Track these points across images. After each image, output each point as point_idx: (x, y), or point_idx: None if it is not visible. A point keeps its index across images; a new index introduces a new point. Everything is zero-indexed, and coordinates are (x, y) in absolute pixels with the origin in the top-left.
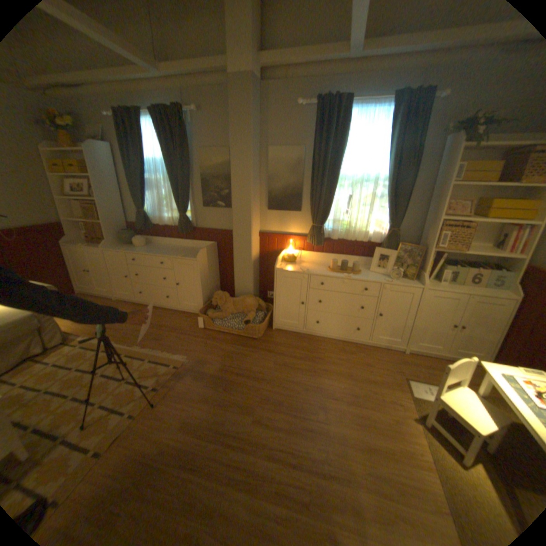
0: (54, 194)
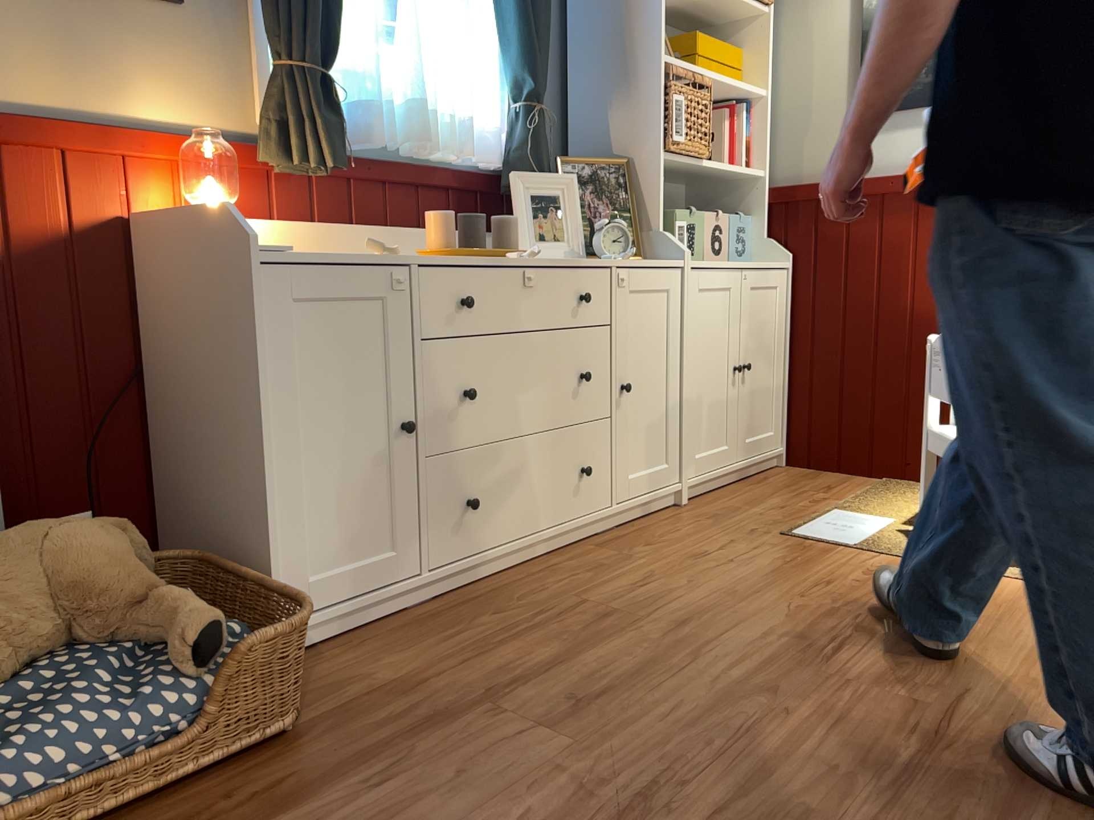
0: None
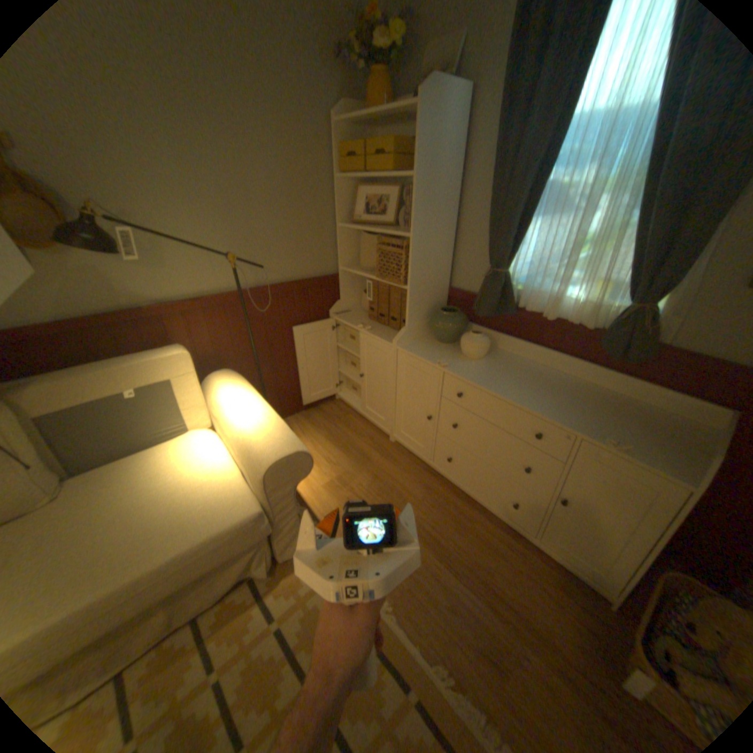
0: (339, 215)
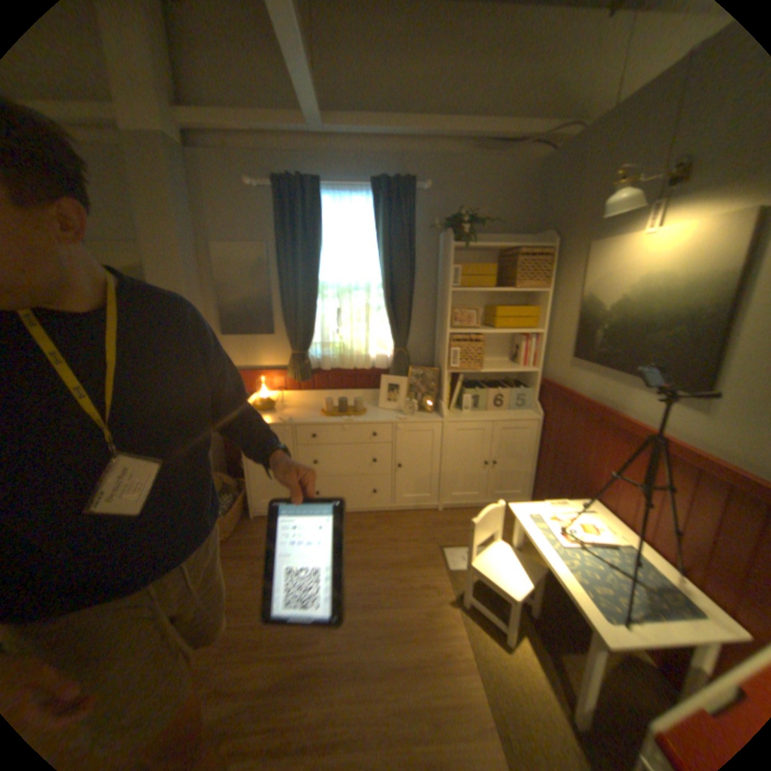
0: None
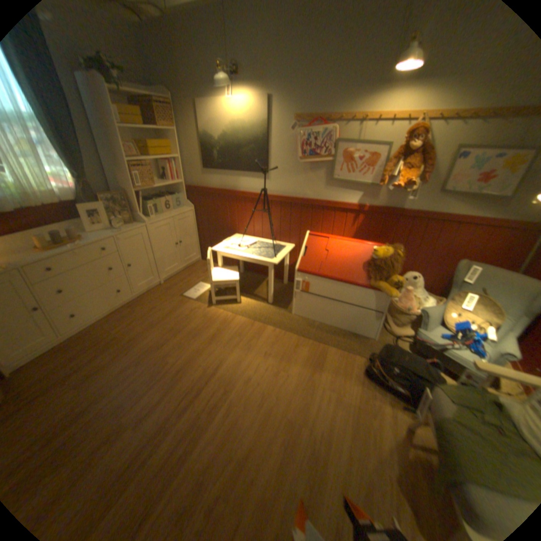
0: None
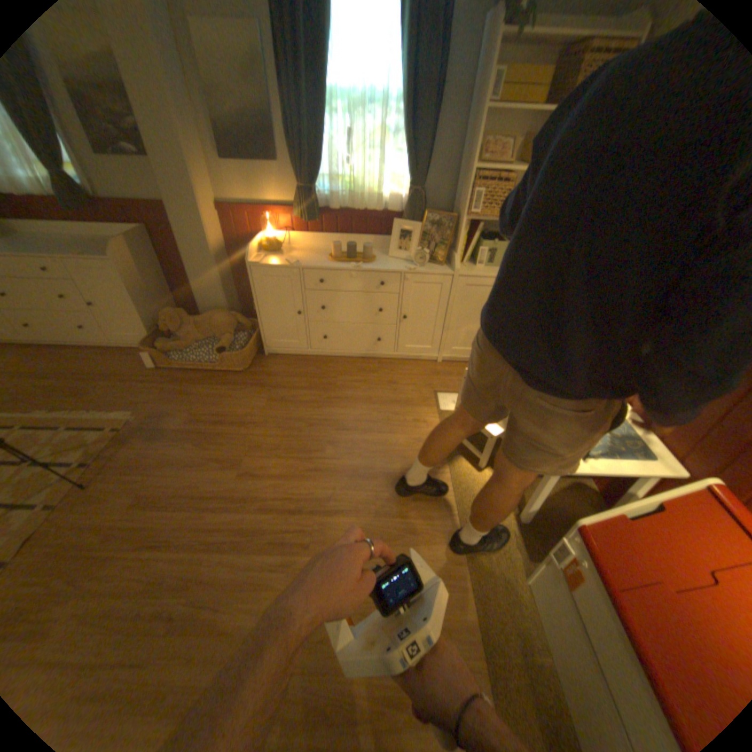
0: None
